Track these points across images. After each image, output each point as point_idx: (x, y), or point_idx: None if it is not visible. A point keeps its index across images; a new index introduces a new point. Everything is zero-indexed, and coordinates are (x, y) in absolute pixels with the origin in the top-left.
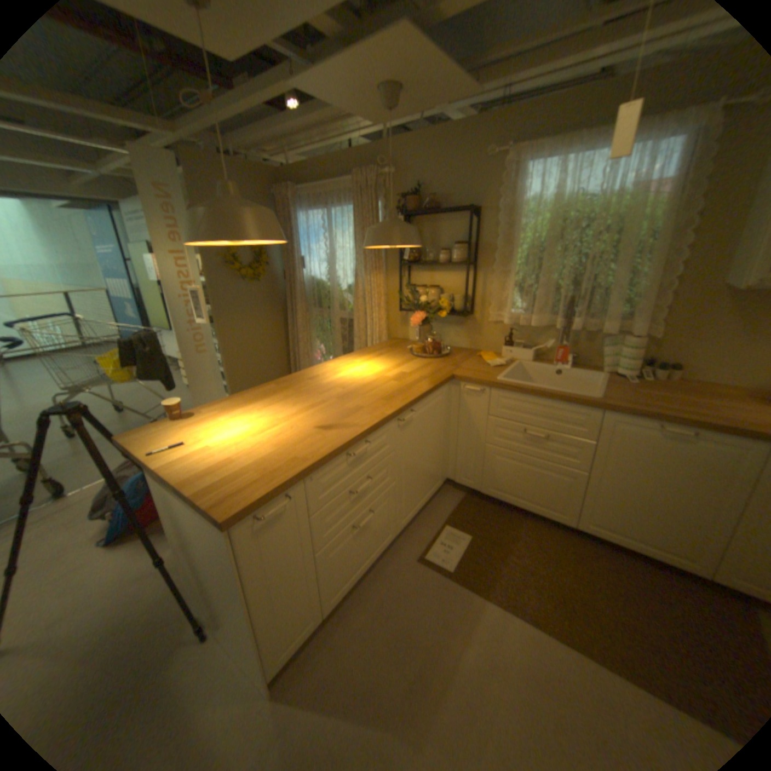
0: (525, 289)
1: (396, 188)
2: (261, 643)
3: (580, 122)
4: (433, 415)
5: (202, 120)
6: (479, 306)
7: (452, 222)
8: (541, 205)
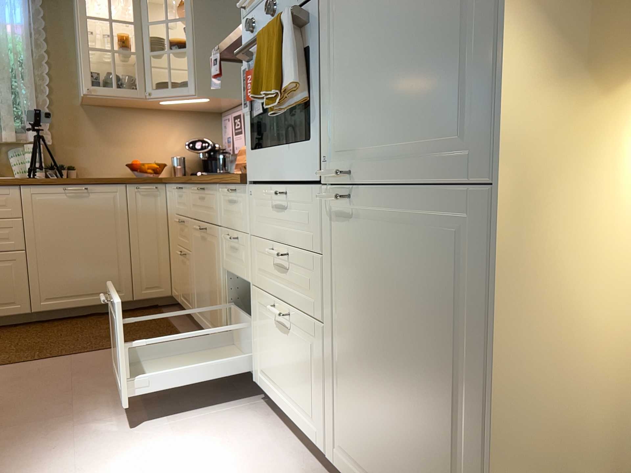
0: None
1: None
2: None
3: None
4: None
5: None
6: None
7: None
8: None
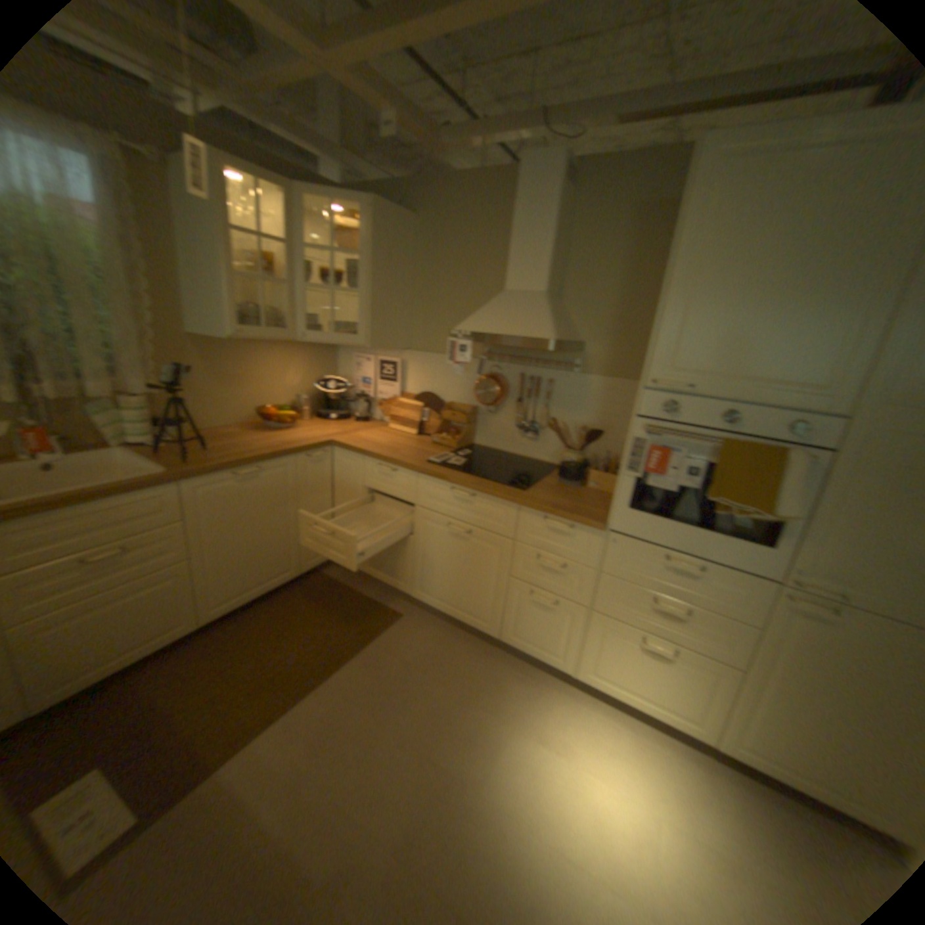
0: None
1: None
2: None
3: None
4: None
5: None
6: None
7: None
8: None
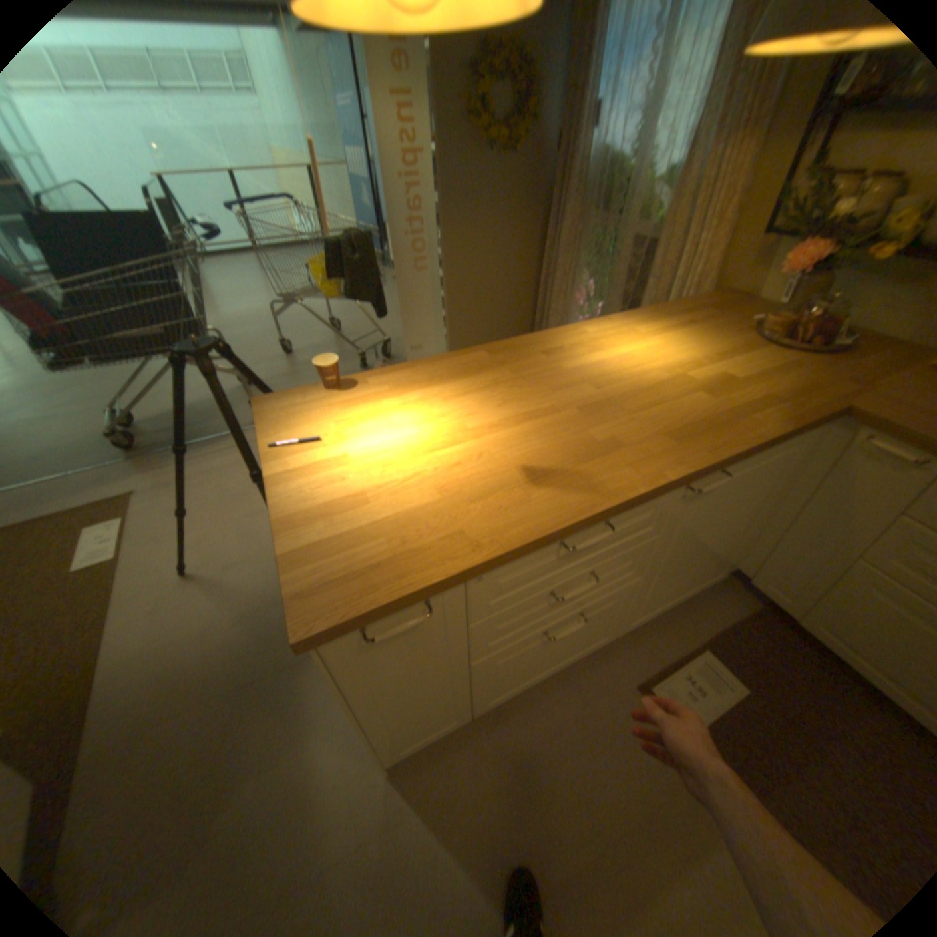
0: None
1: None
2: (376, 745)
3: None
4: (768, 479)
5: None
6: None
7: None
8: None
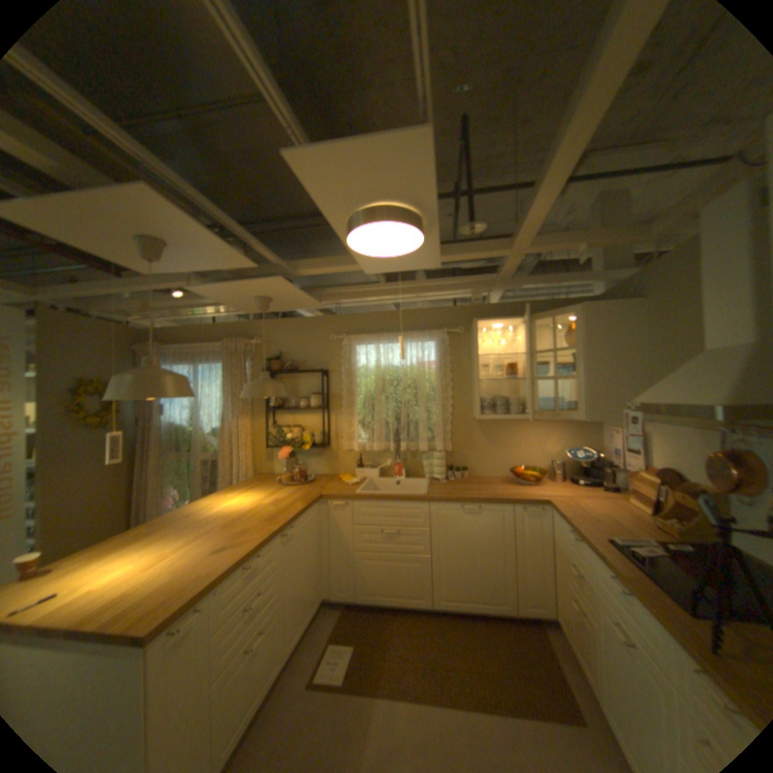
0: (367, 425)
1: (263, 354)
2: None
3: (384, 329)
4: (309, 532)
5: (81, 292)
6: (335, 439)
7: (309, 379)
8: (369, 371)
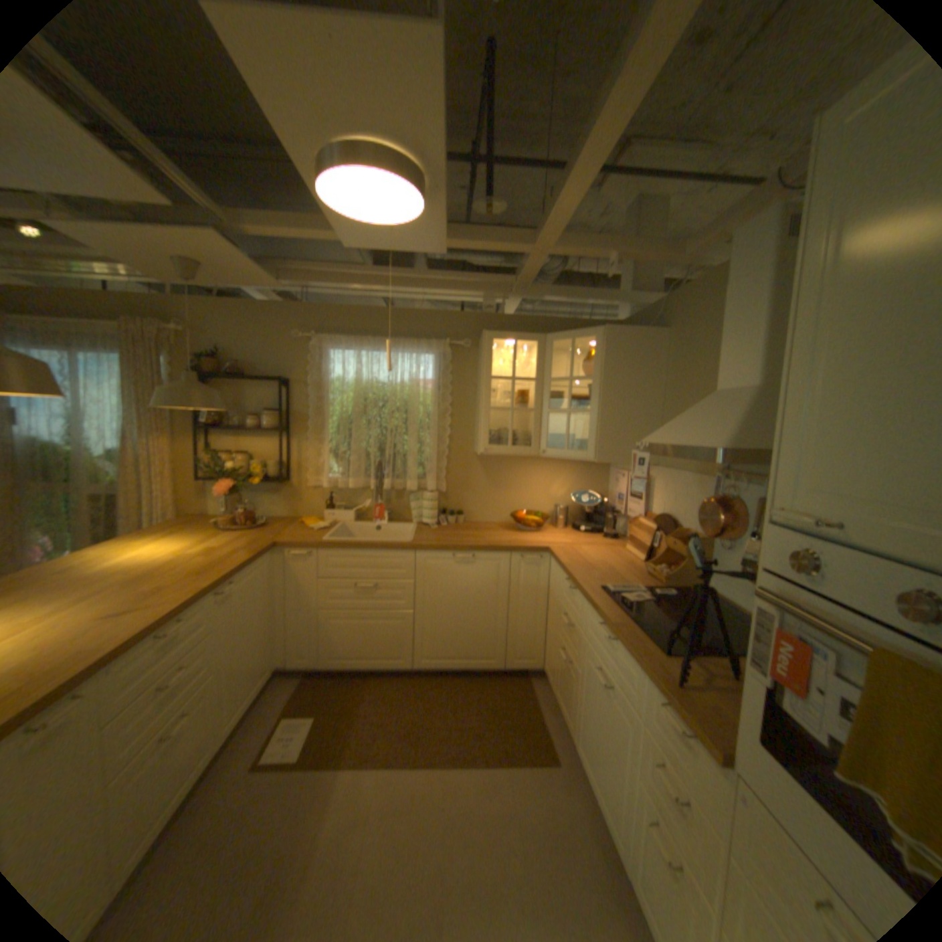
0: (341, 455)
1: (188, 347)
2: None
3: (368, 330)
4: (258, 588)
5: None
6: (297, 472)
7: (261, 390)
8: (346, 386)
